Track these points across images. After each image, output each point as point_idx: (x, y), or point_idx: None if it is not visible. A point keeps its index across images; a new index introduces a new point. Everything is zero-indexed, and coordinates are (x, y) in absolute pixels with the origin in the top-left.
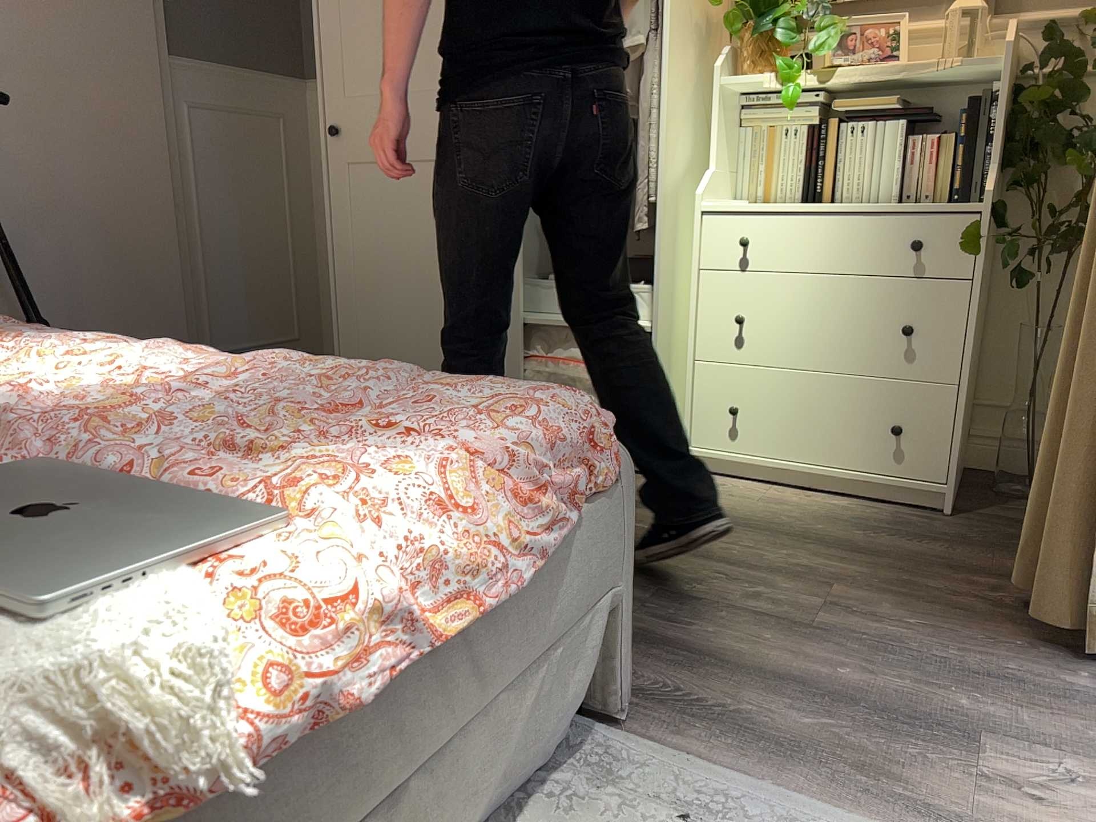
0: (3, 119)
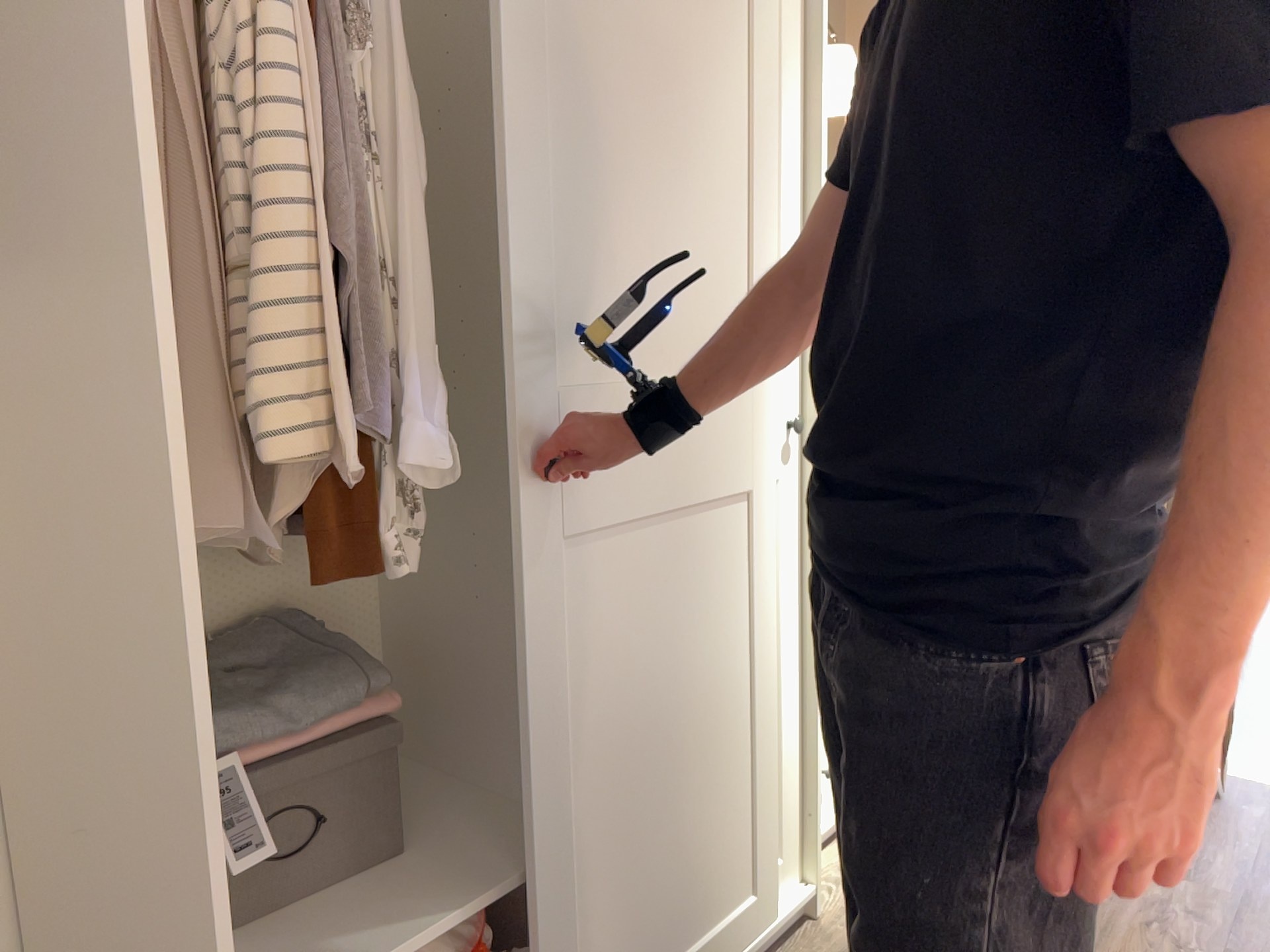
0: None
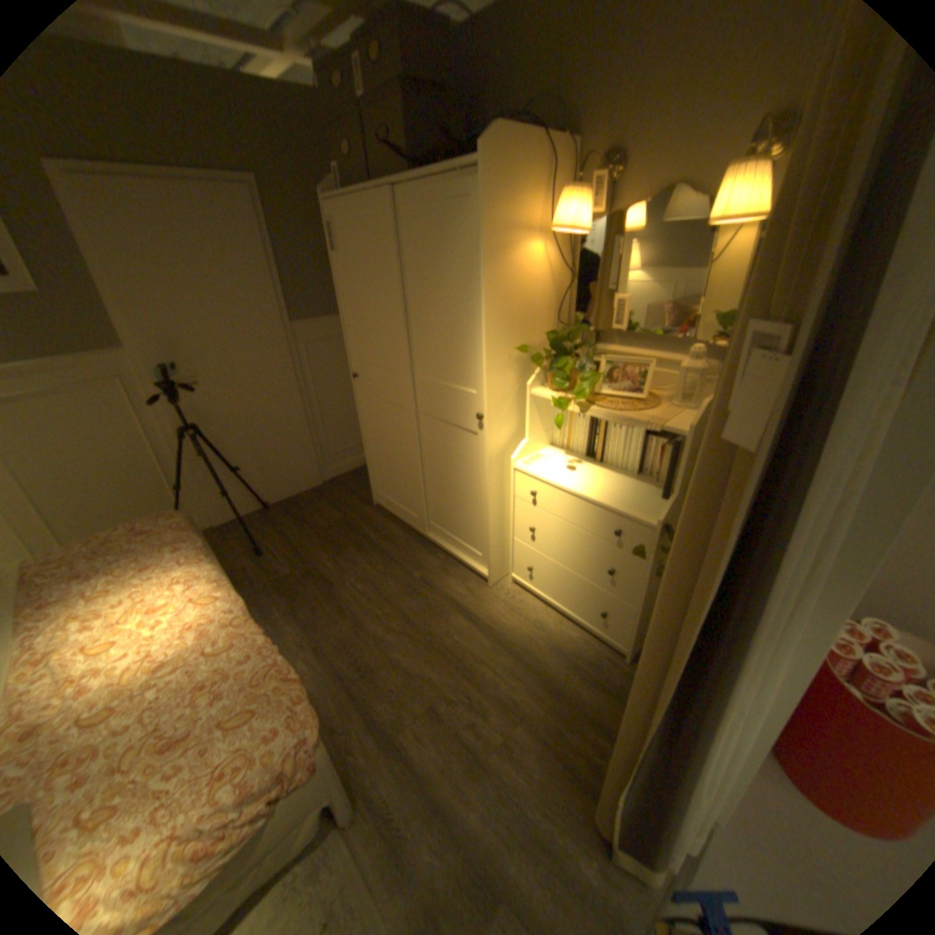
0: (206, 380)
